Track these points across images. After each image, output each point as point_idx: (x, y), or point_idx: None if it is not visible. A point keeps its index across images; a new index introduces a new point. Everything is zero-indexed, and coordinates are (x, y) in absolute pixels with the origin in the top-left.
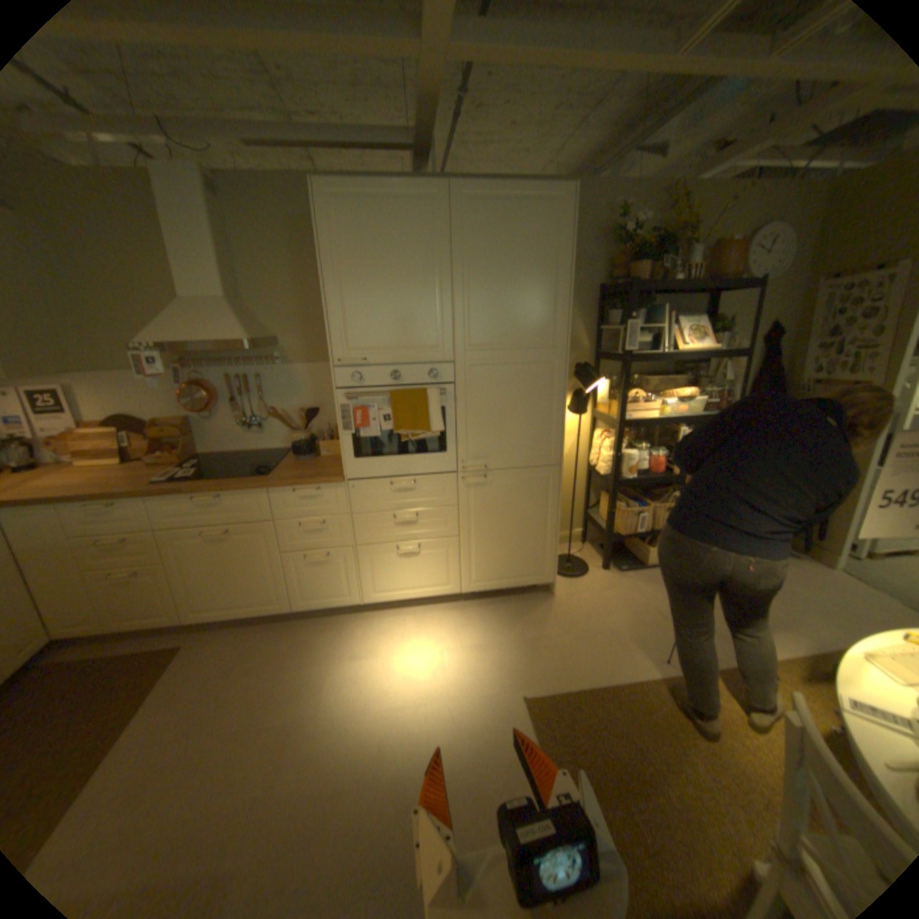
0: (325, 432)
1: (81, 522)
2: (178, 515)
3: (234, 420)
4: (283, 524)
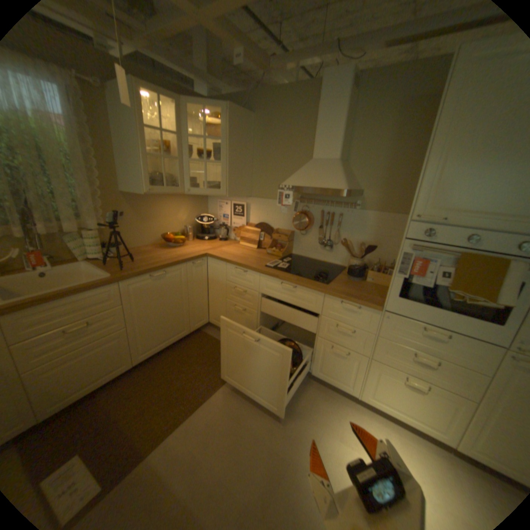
0: (373, 263)
1: (233, 275)
2: (273, 289)
3: (317, 239)
4: (327, 320)
